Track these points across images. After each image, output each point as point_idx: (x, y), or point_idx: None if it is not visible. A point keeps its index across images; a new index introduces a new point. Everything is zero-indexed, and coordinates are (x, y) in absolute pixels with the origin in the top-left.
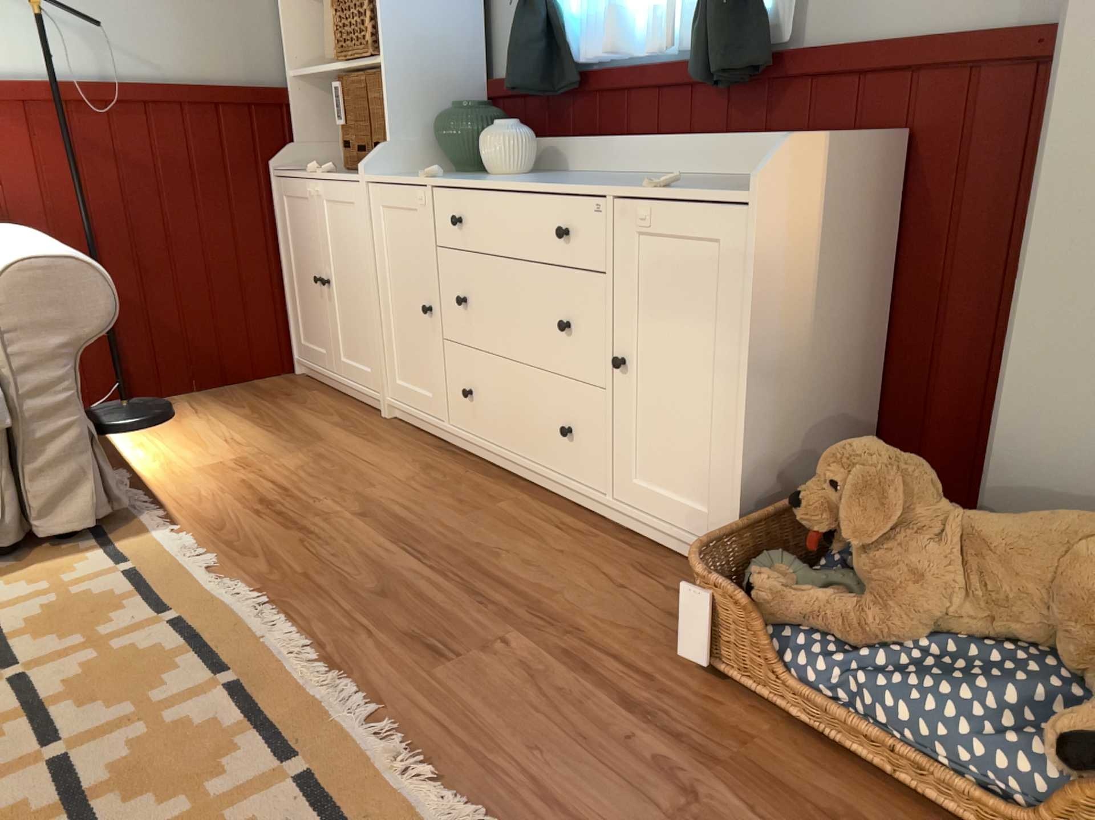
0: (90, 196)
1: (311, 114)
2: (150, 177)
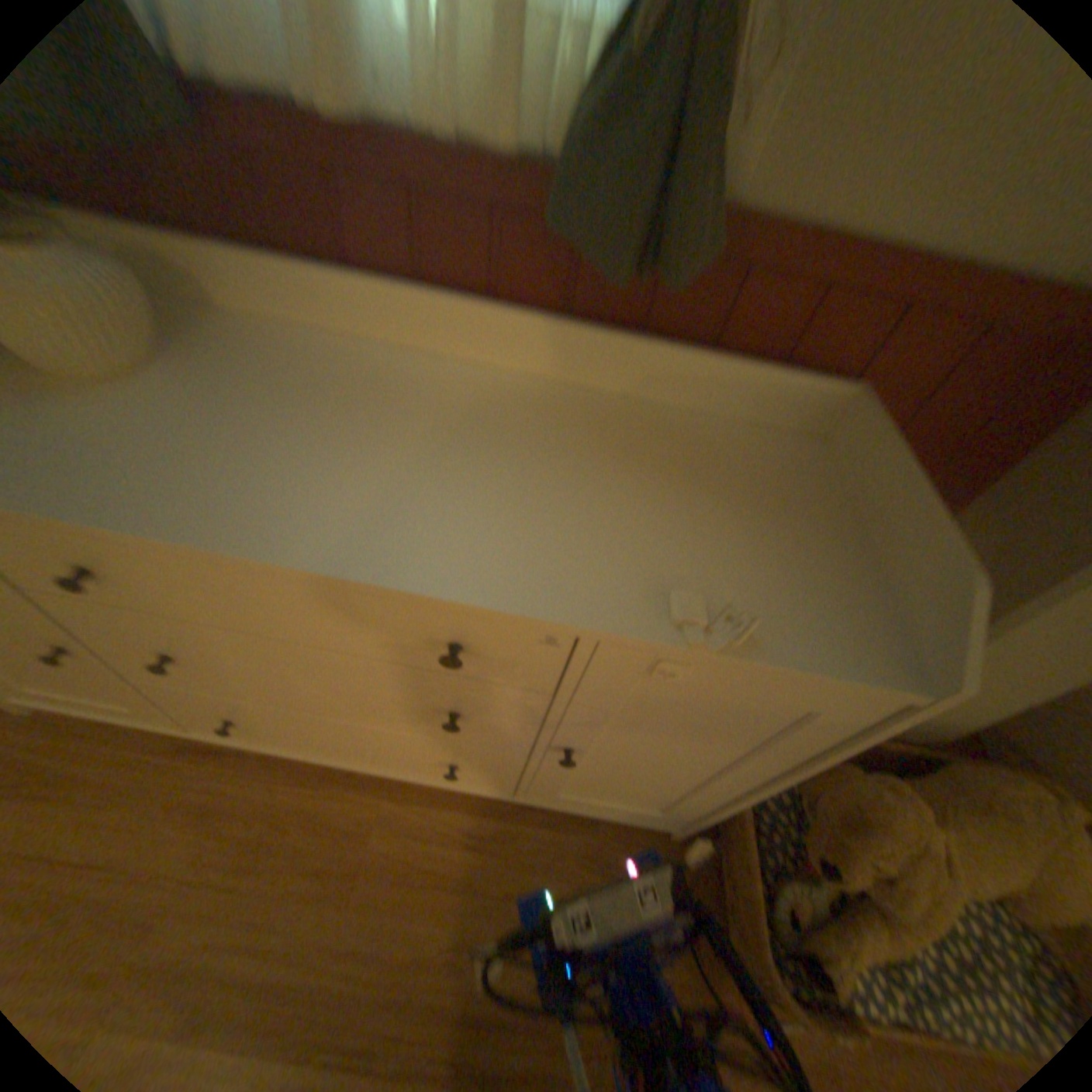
0: None
1: None
2: None
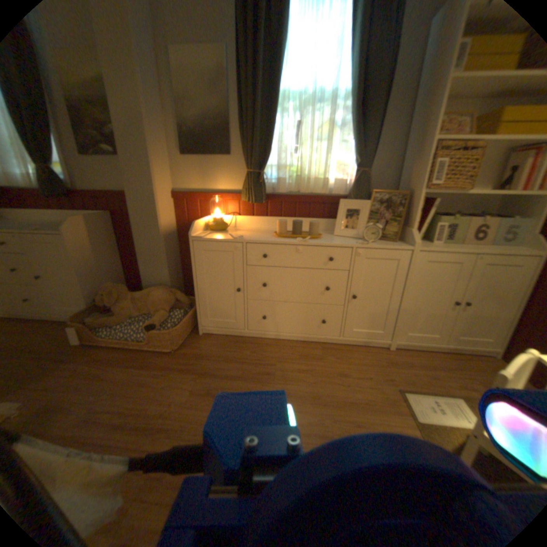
0: None
1: None
2: None
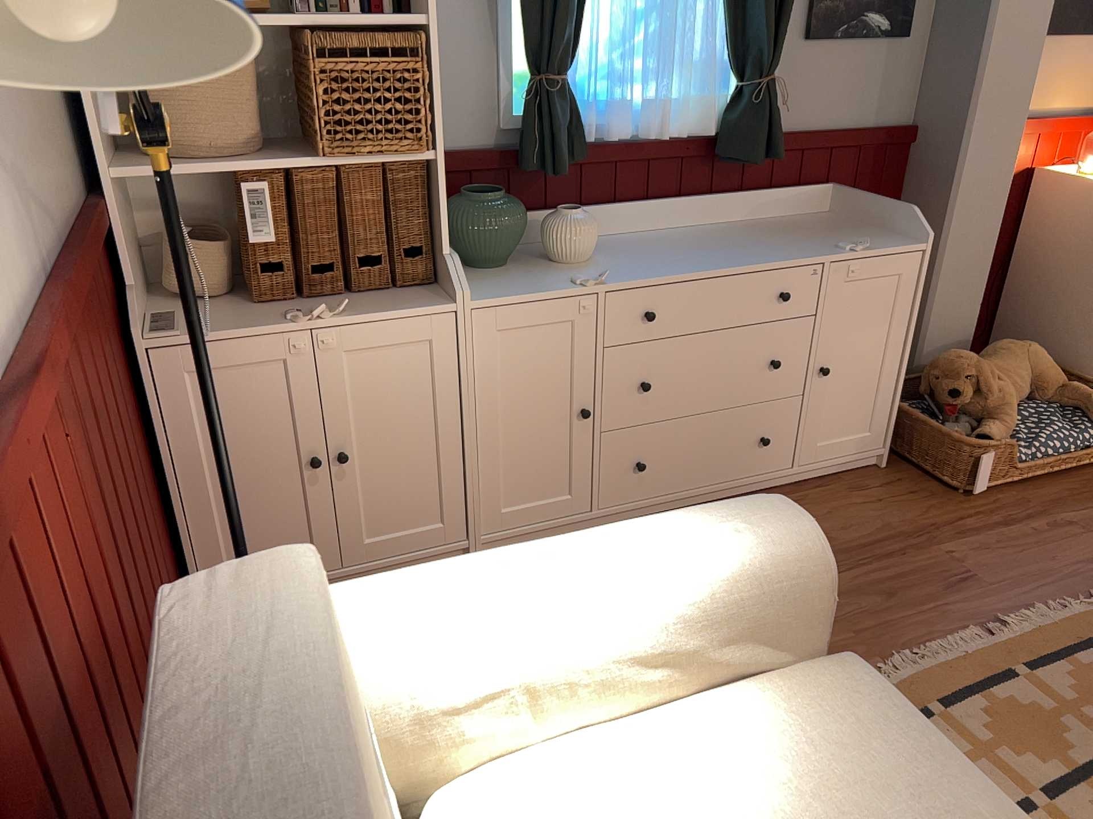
0: (97, 513)
1: (127, 230)
2: (103, 429)
